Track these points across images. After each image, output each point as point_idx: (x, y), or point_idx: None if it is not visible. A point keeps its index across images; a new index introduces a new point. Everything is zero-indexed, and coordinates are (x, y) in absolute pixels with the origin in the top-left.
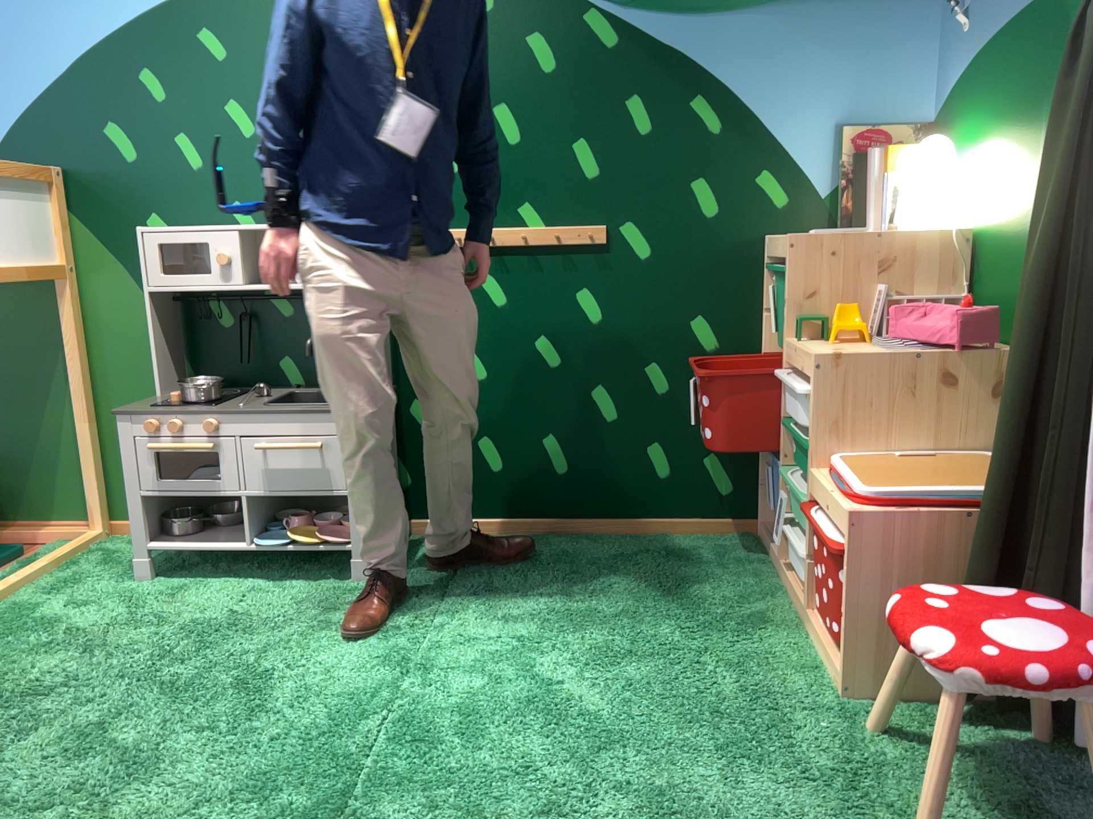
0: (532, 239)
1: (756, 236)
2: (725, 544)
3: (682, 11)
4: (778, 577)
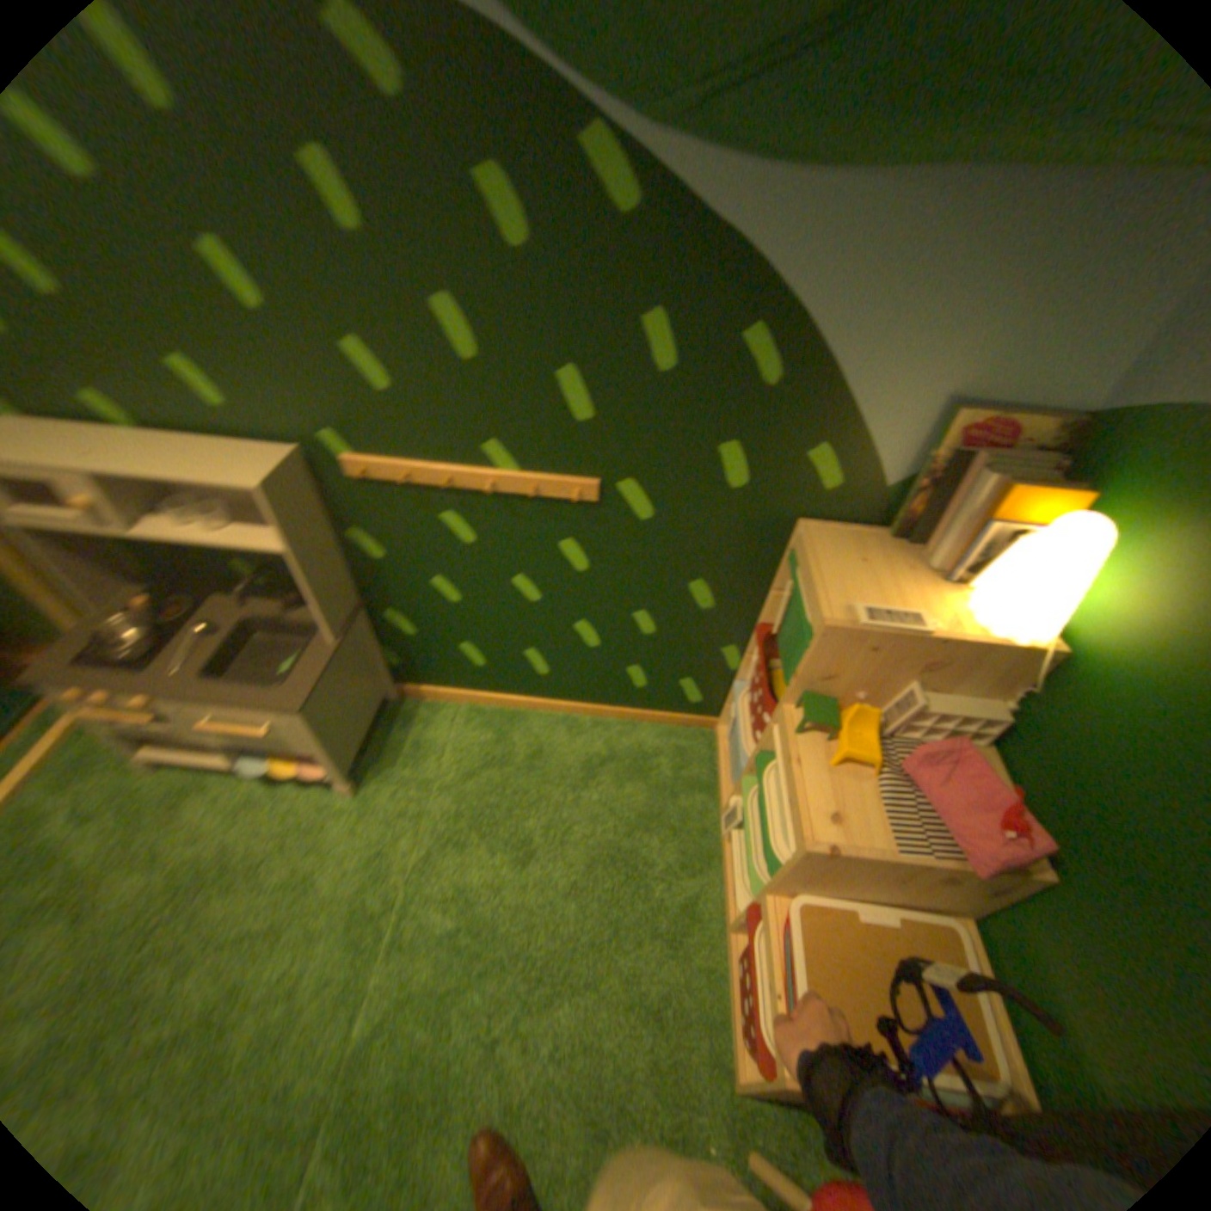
0: (505, 489)
1: (790, 519)
2: (685, 750)
3: (773, 154)
4: (720, 829)
